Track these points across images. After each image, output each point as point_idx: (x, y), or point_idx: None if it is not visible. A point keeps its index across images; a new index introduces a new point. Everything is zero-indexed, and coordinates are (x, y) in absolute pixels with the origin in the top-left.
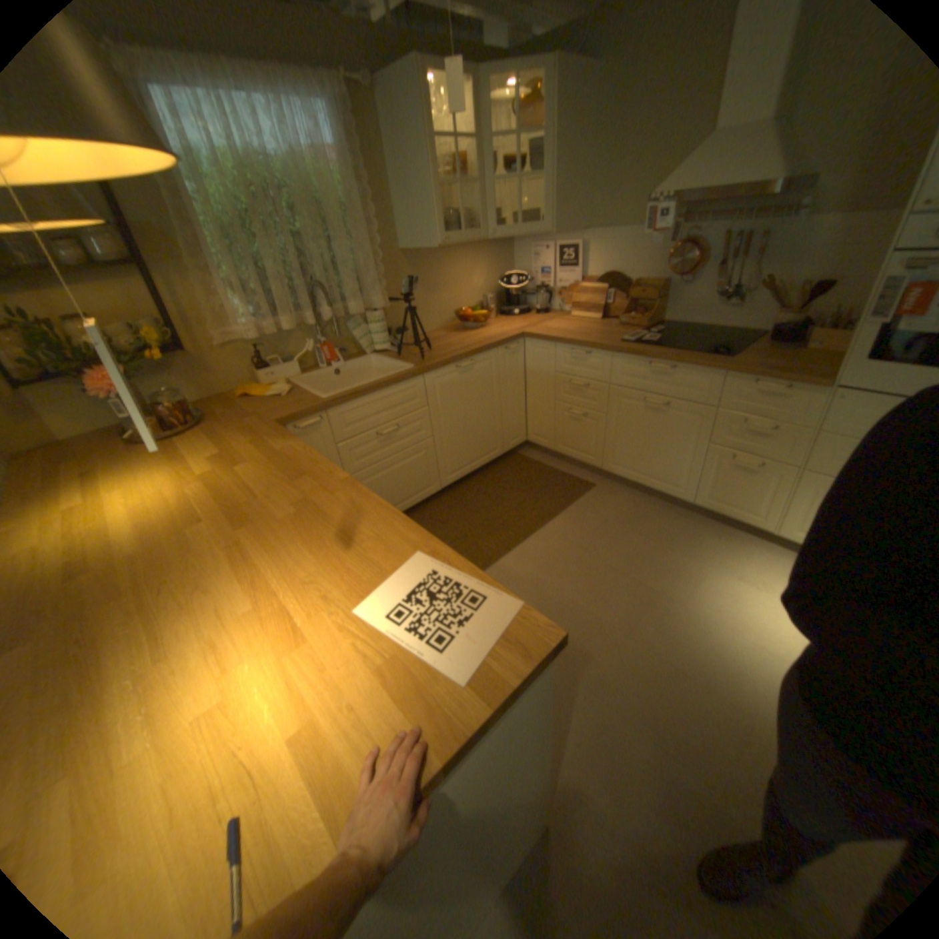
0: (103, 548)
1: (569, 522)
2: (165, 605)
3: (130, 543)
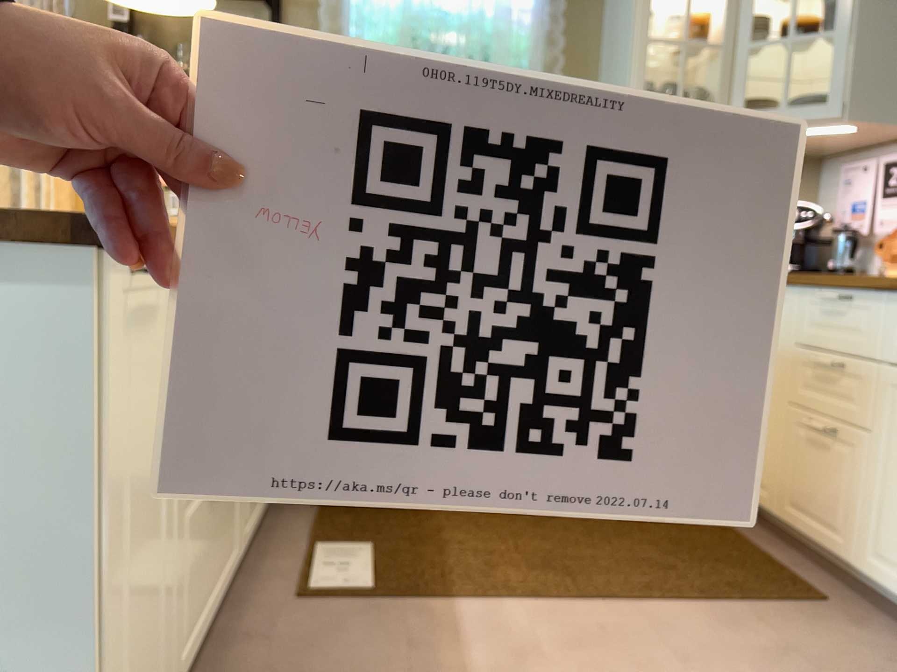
0: None
1: (703, 621)
2: None
3: None
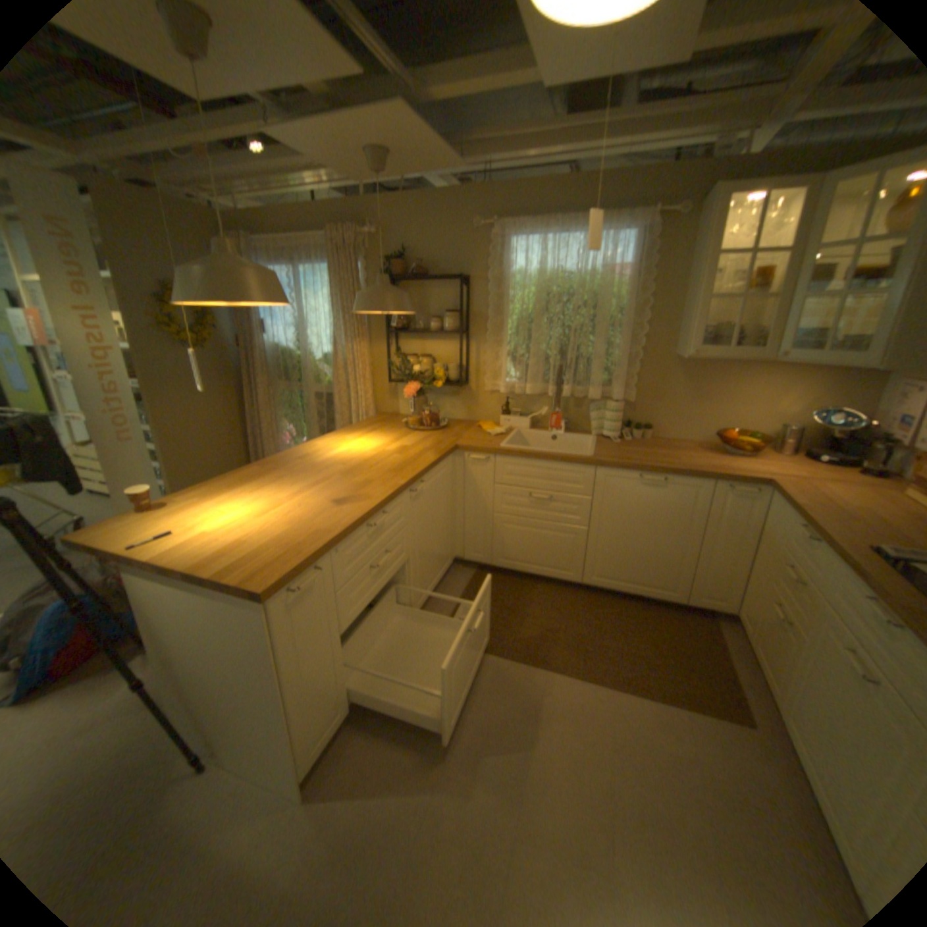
0: (321, 454)
1: (651, 718)
2: (284, 480)
3: (326, 457)
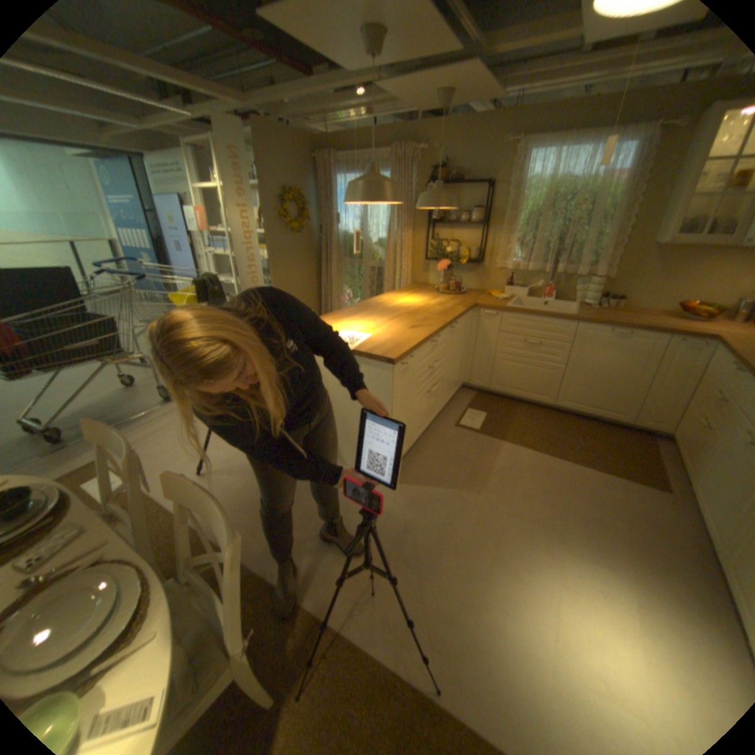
0: (388, 304)
1: (597, 479)
2: (374, 315)
3: (392, 306)
